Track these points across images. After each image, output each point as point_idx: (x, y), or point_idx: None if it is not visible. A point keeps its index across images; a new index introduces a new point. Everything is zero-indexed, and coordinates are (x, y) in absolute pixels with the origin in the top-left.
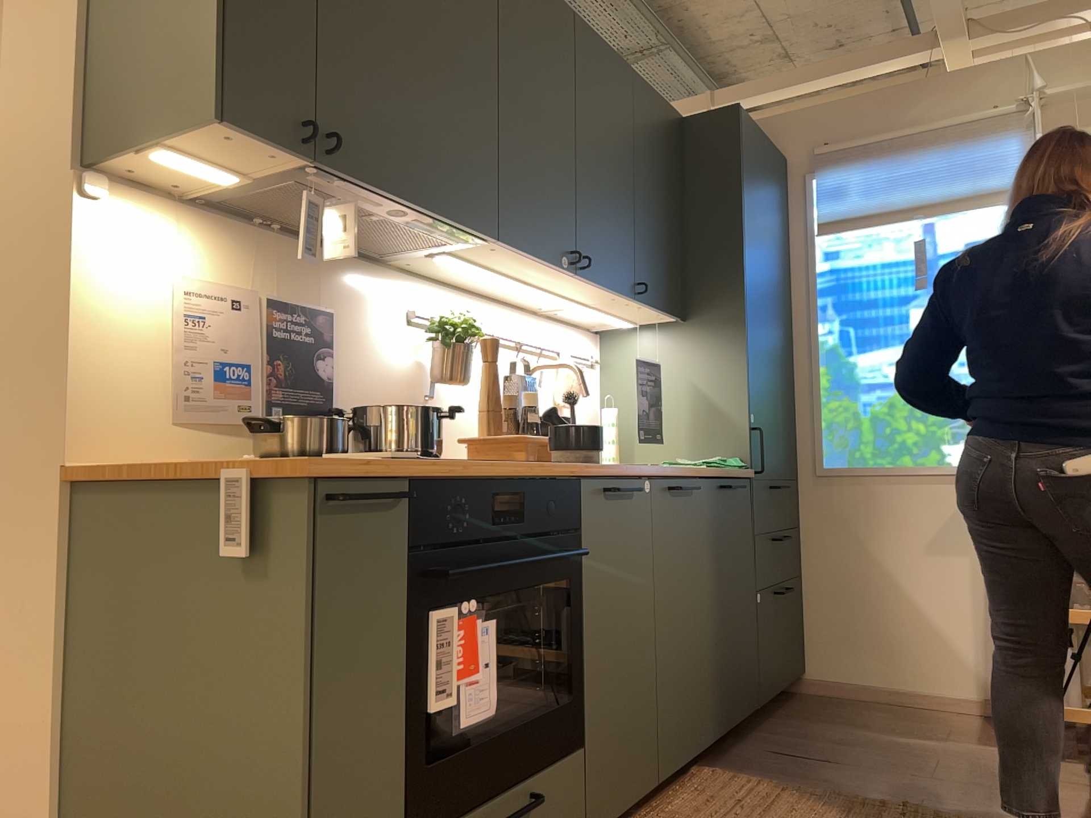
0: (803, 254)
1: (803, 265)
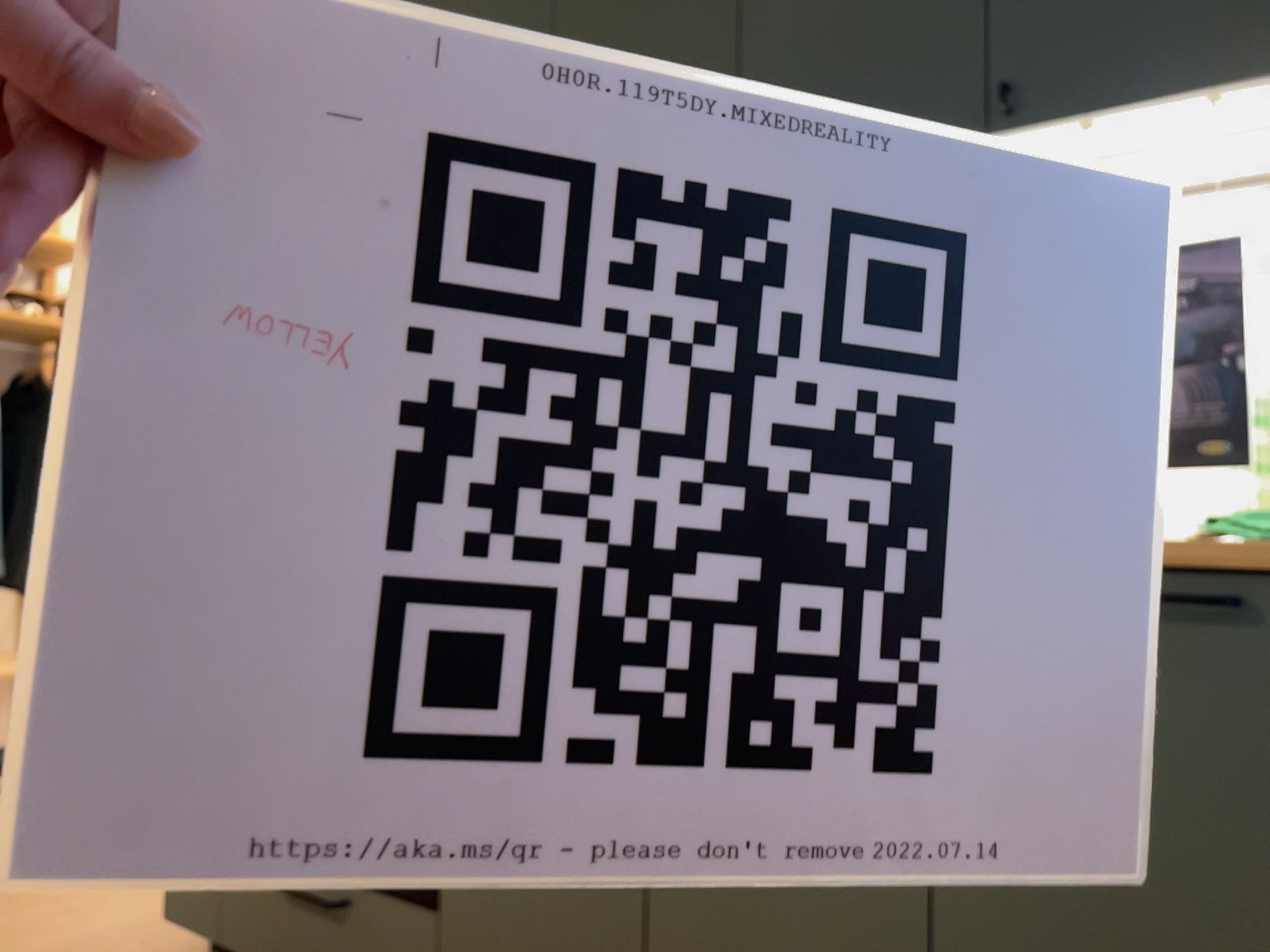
0: None
1: None
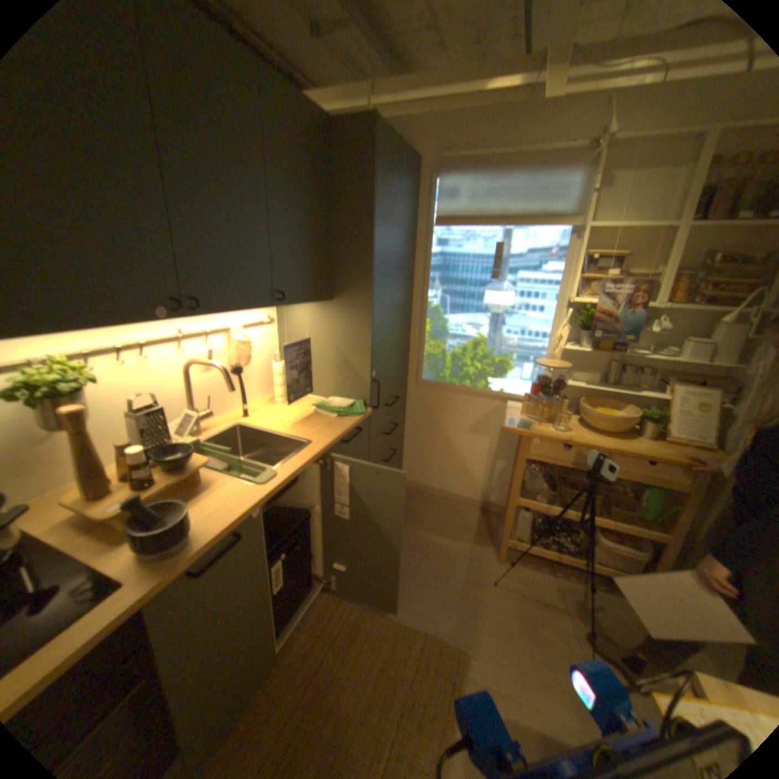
0: (424, 238)
1: (424, 247)
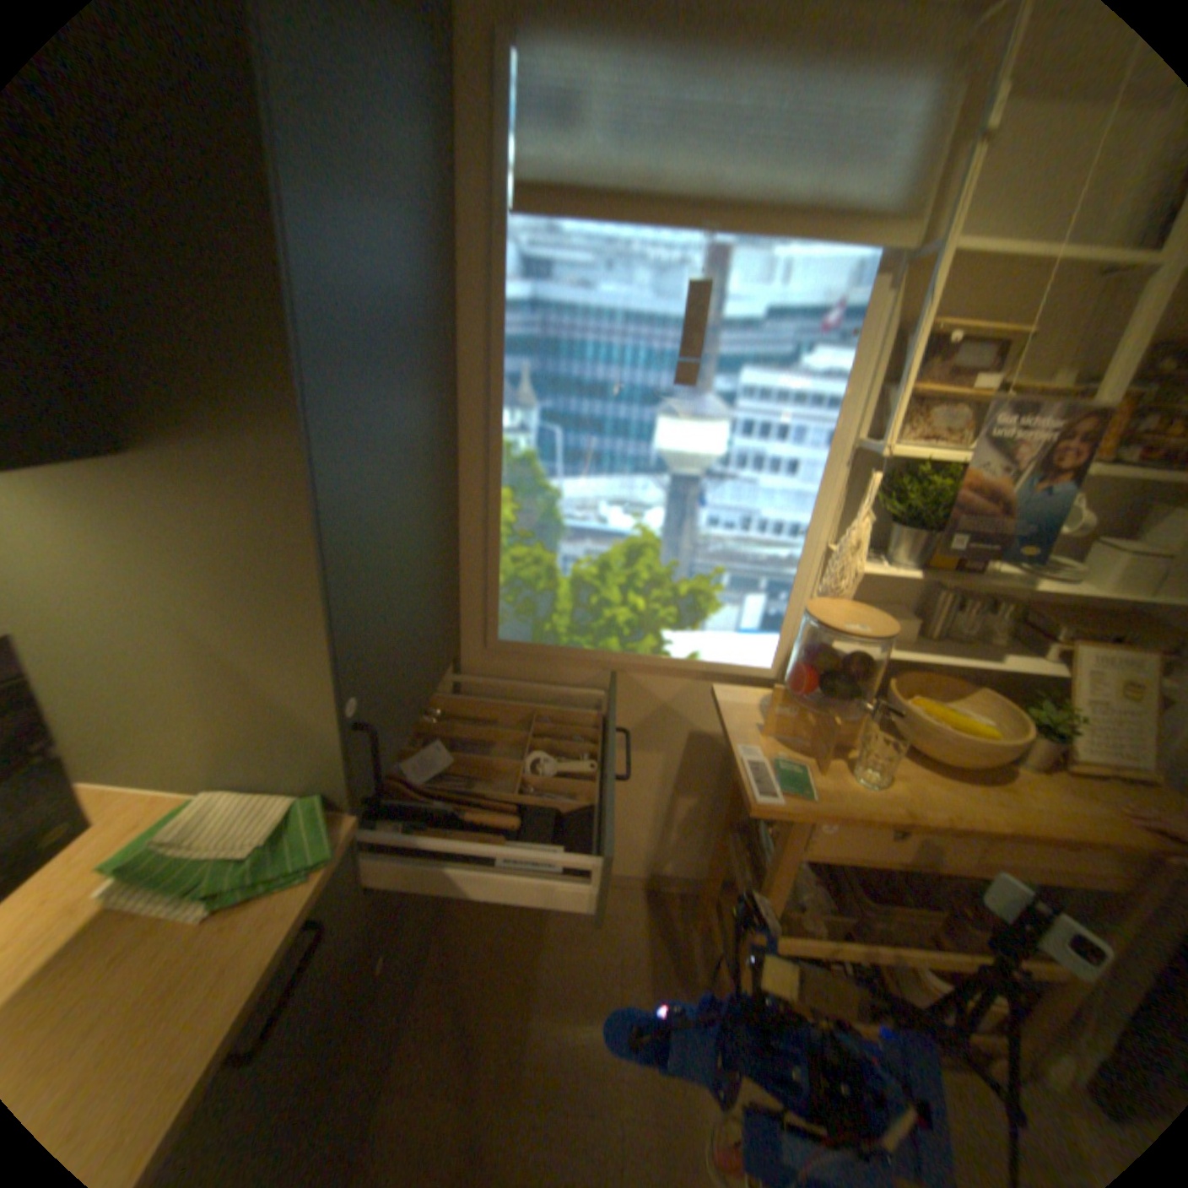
0: (482, 248)
1: (482, 276)
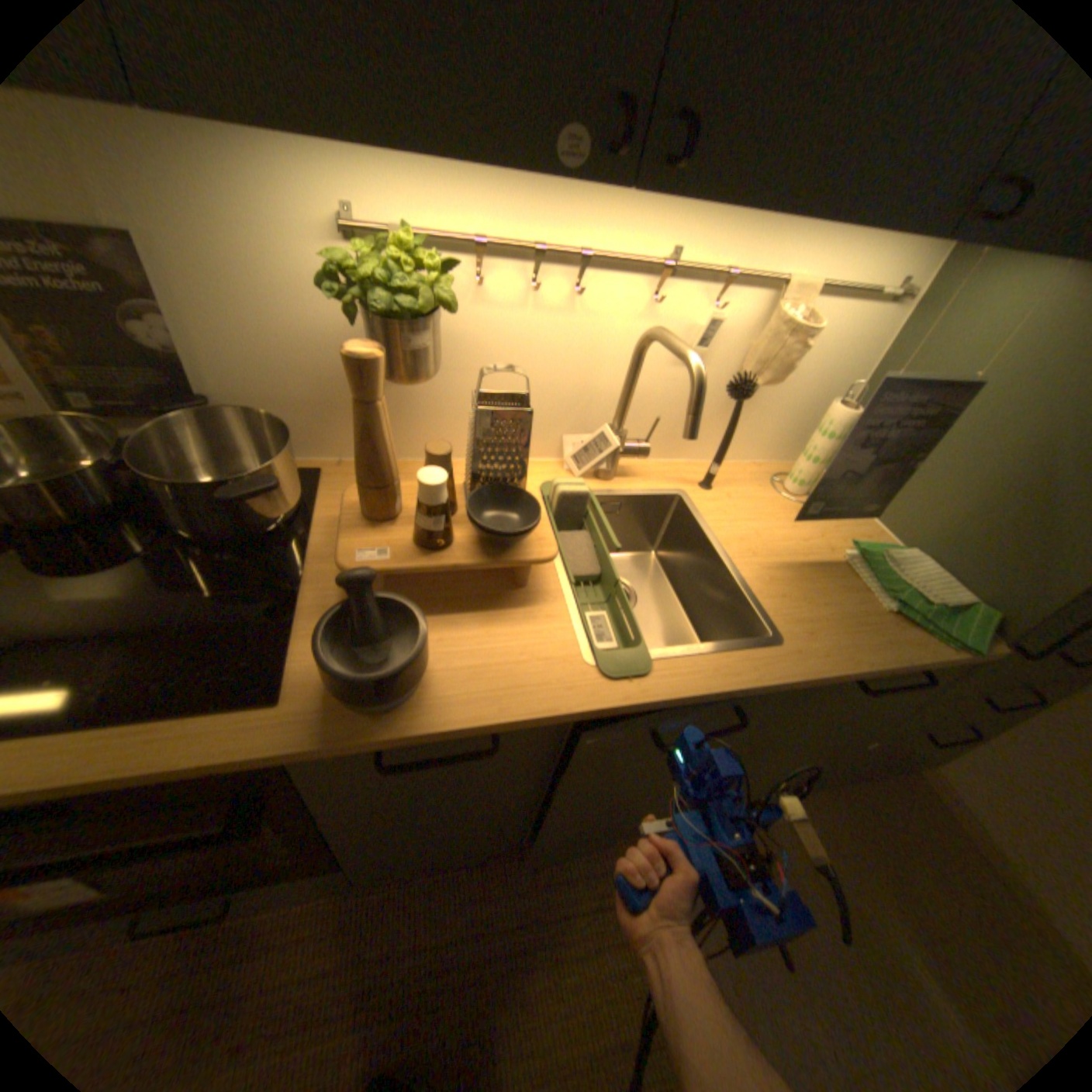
0: None
1: None
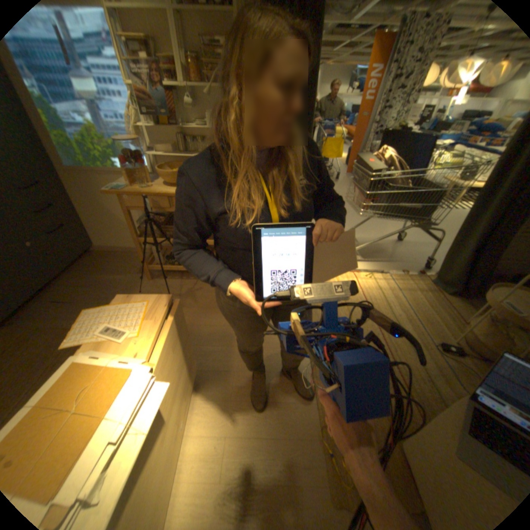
0: None
1: None
